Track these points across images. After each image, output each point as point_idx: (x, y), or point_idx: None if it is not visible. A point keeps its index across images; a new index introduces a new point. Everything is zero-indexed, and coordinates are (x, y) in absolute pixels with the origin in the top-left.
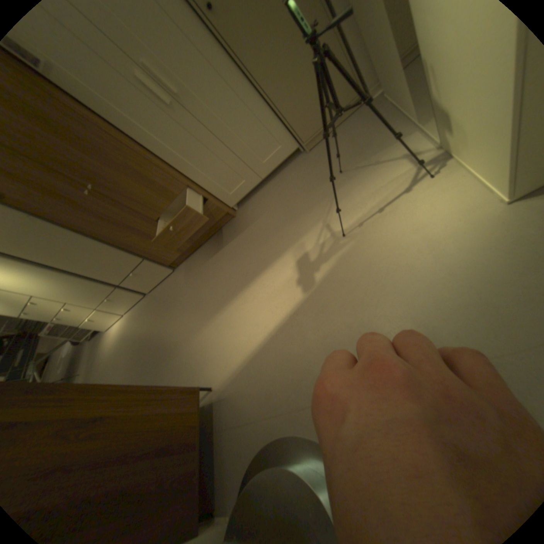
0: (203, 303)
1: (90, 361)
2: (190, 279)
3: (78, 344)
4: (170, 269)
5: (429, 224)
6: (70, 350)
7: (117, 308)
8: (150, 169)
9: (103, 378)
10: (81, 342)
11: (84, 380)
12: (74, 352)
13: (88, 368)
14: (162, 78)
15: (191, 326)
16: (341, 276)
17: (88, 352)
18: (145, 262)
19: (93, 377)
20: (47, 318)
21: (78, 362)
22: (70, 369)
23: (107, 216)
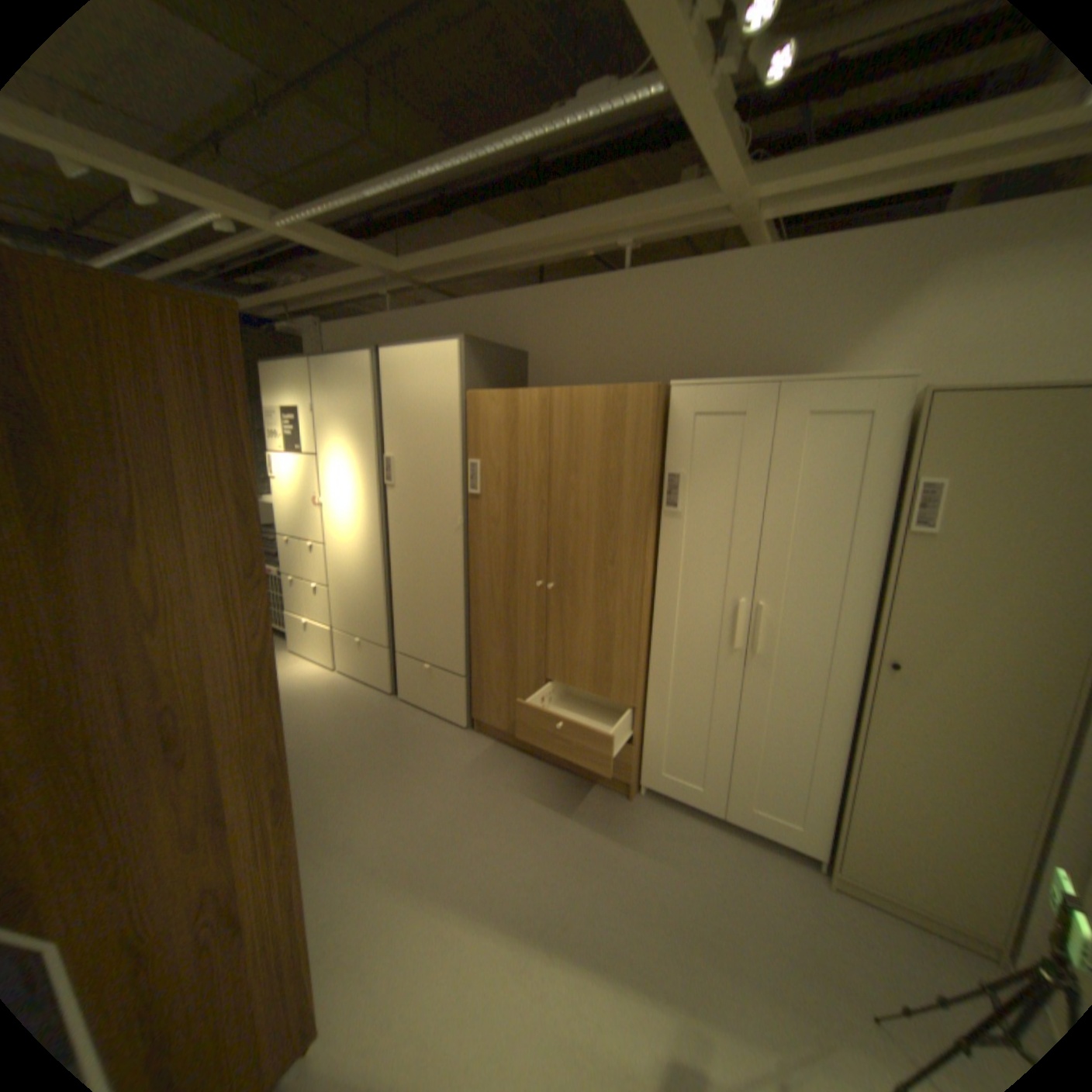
0: (454, 855)
1: None
2: (473, 782)
3: None
4: (465, 721)
5: None
6: None
7: (346, 659)
8: (623, 651)
9: None
10: None
11: None
12: None
13: None
14: (758, 633)
15: (398, 861)
16: None
17: None
18: (460, 680)
19: None
20: (286, 568)
21: None
22: None
23: (513, 613)
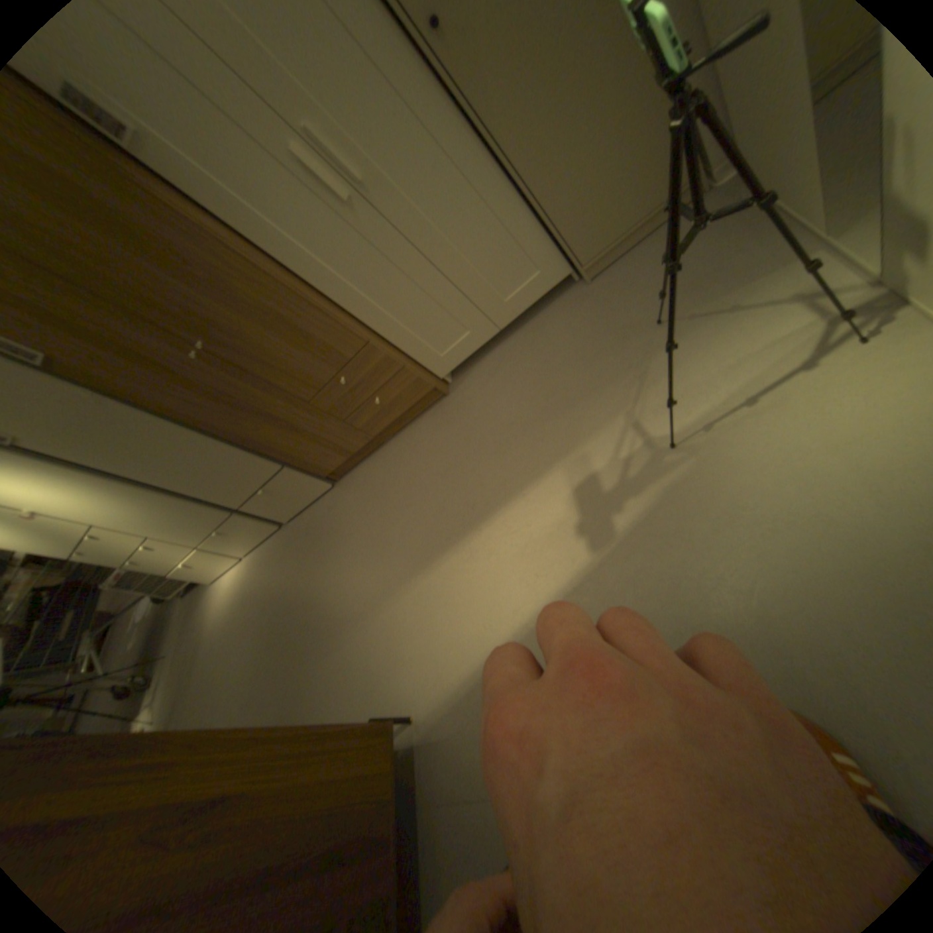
0: (390, 552)
1: (183, 637)
2: (363, 505)
3: (160, 602)
4: (326, 483)
5: (863, 437)
6: (146, 611)
7: (231, 547)
8: (303, 315)
9: (205, 671)
10: (166, 599)
11: (172, 670)
12: (153, 616)
13: (178, 649)
14: (336, 155)
15: (367, 593)
16: (671, 528)
17: (179, 619)
18: (284, 471)
19: (187, 666)
20: (113, 563)
21: (160, 635)
22: (147, 645)
23: (223, 395)
